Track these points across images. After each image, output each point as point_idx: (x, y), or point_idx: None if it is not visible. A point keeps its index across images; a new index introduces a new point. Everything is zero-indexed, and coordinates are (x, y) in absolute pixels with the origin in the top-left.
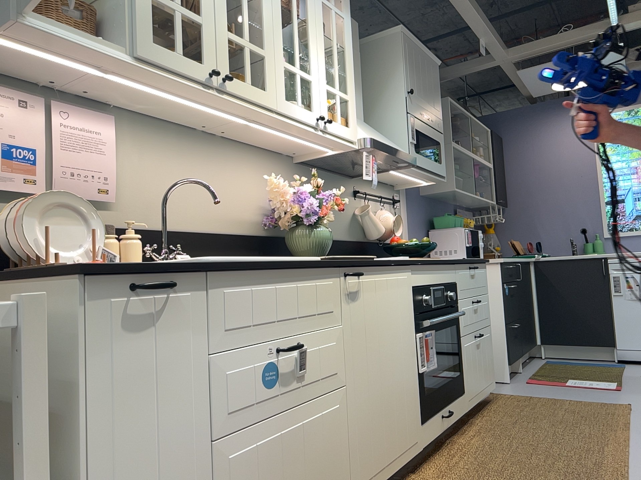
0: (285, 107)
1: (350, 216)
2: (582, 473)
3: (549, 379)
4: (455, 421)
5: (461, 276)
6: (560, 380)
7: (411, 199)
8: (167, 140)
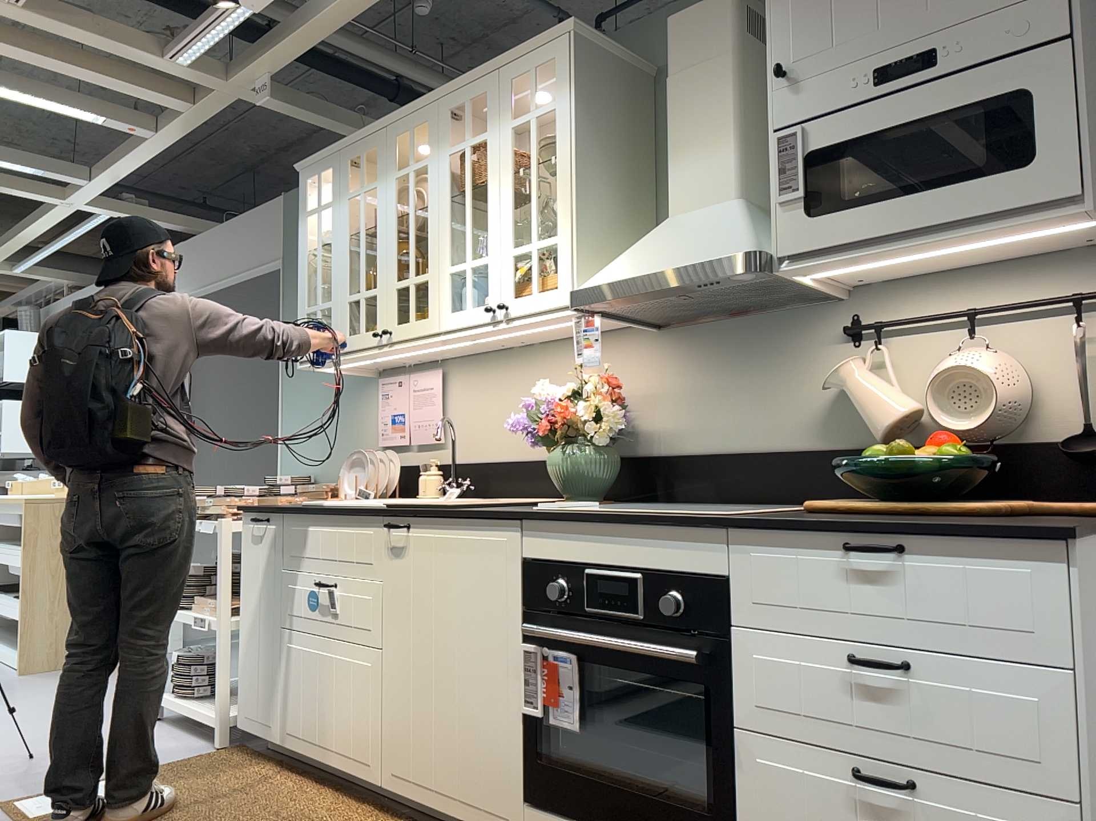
0: (447, 321)
1: (822, 393)
2: None
3: None
4: None
5: (761, 564)
6: None
7: None
8: (485, 370)
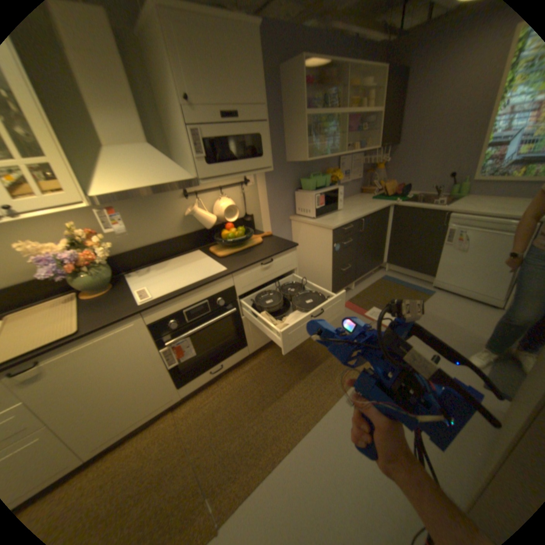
0: None
1: (180, 217)
2: (254, 449)
3: (360, 306)
4: (231, 366)
5: (242, 279)
6: (366, 309)
7: (270, 172)
8: None
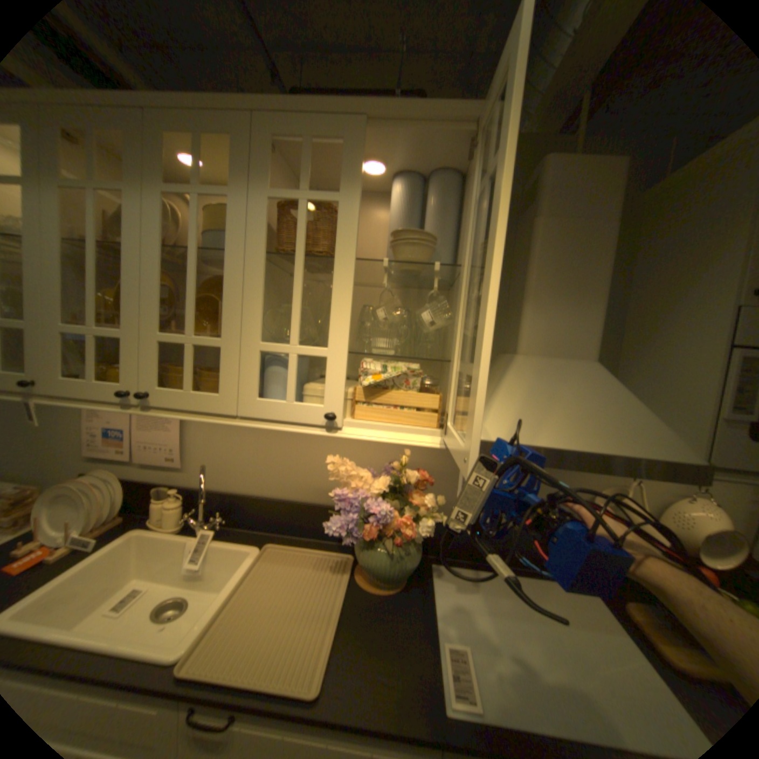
0: (254, 408)
1: None
2: None
3: None
4: None
5: None
6: None
7: None
8: None
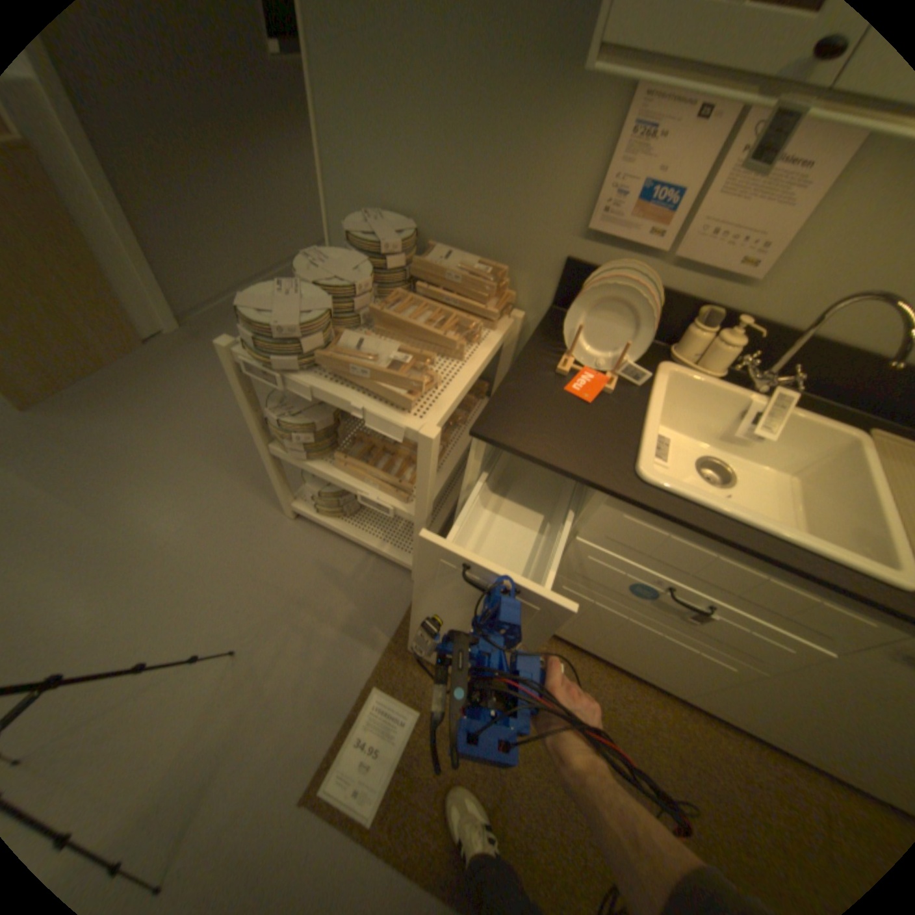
0: None
1: None
2: None
3: None
4: None
5: None
6: None
7: None
8: None
